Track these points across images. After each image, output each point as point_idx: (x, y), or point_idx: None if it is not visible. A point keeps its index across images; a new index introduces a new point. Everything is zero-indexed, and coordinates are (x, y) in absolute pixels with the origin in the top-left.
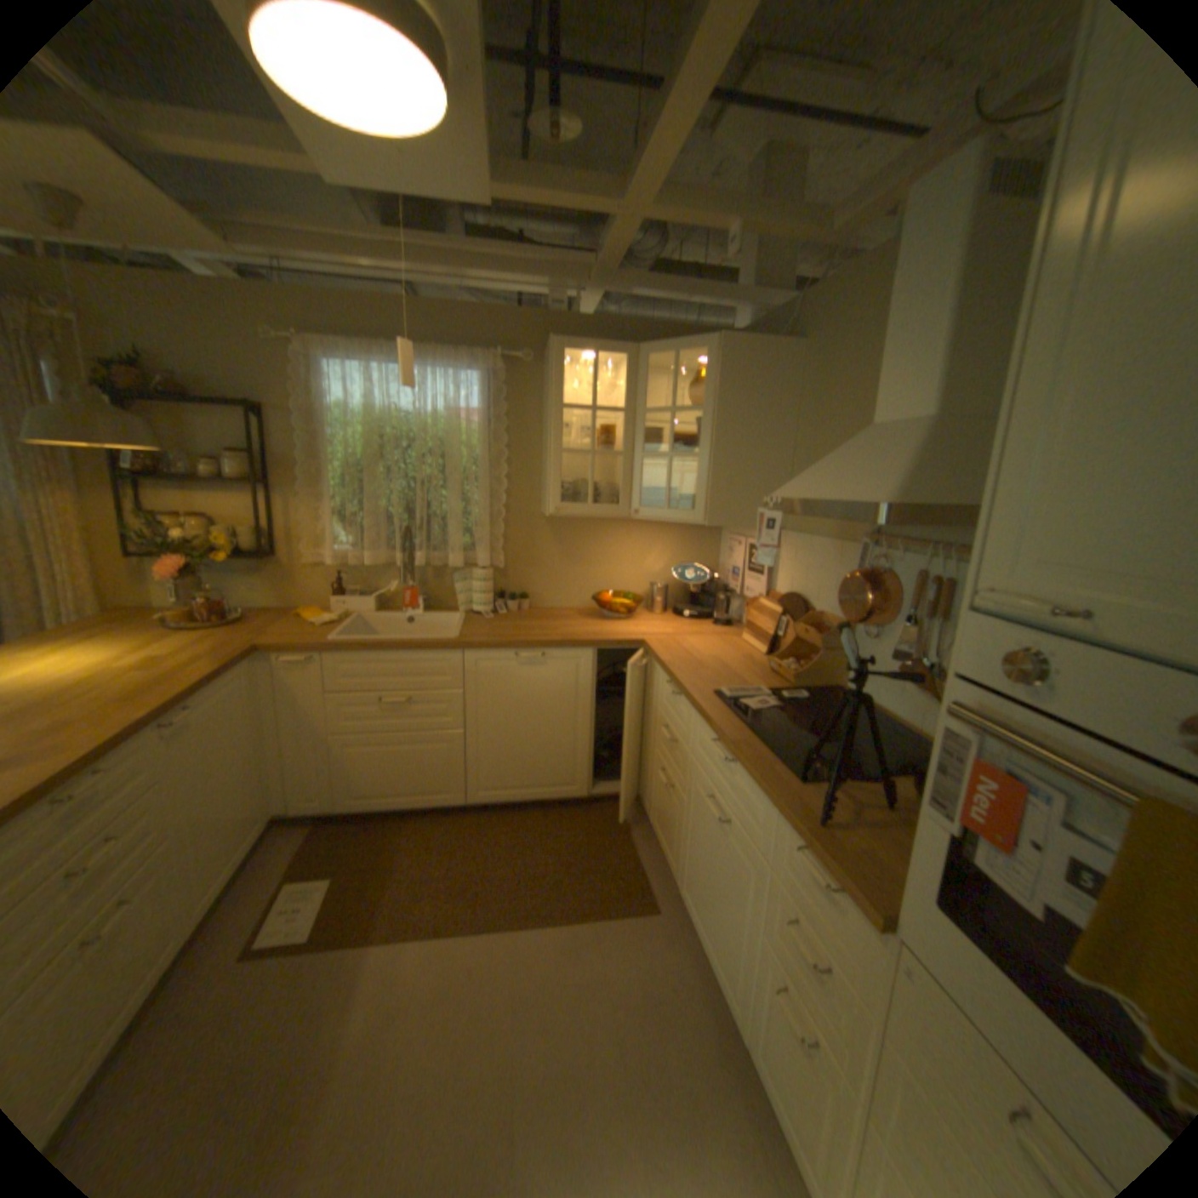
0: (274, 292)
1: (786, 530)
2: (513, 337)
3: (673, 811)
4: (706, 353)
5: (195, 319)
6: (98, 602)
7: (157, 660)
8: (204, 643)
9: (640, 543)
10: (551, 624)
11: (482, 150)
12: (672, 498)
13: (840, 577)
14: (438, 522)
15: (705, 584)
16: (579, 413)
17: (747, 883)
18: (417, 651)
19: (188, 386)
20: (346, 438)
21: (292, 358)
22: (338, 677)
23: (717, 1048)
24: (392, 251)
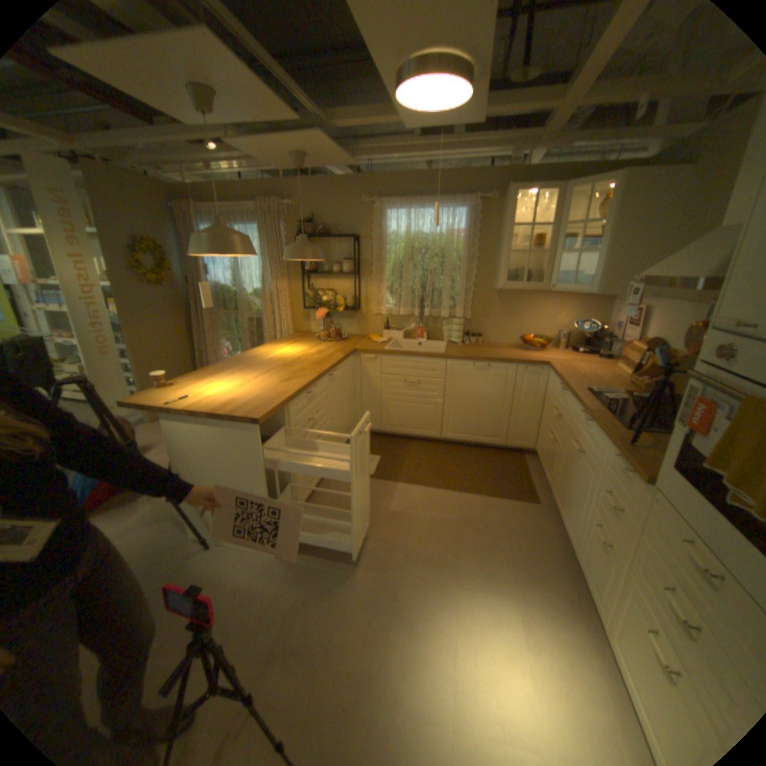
0: (368, 177)
1: (660, 296)
2: (487, 184)
3: (555, 454)
4: (616, 180)
5: (334, 196)
6: (292, 328)
7: (321, 351)
8: (335, 346)
9: (555, 306)
10: (494, 350)
11: (484, 100)
12: (580, 277)
13: (692, 326)
14: (437, 292)
15: (597, 332)
16: (523, 226)
17: (589, 481)
18: (423, 358)
19: (330, 229)
20: (395, 250)
21: (373, 210)
22: (387, 367)
23: (562, 561)
24: (425, 146)
